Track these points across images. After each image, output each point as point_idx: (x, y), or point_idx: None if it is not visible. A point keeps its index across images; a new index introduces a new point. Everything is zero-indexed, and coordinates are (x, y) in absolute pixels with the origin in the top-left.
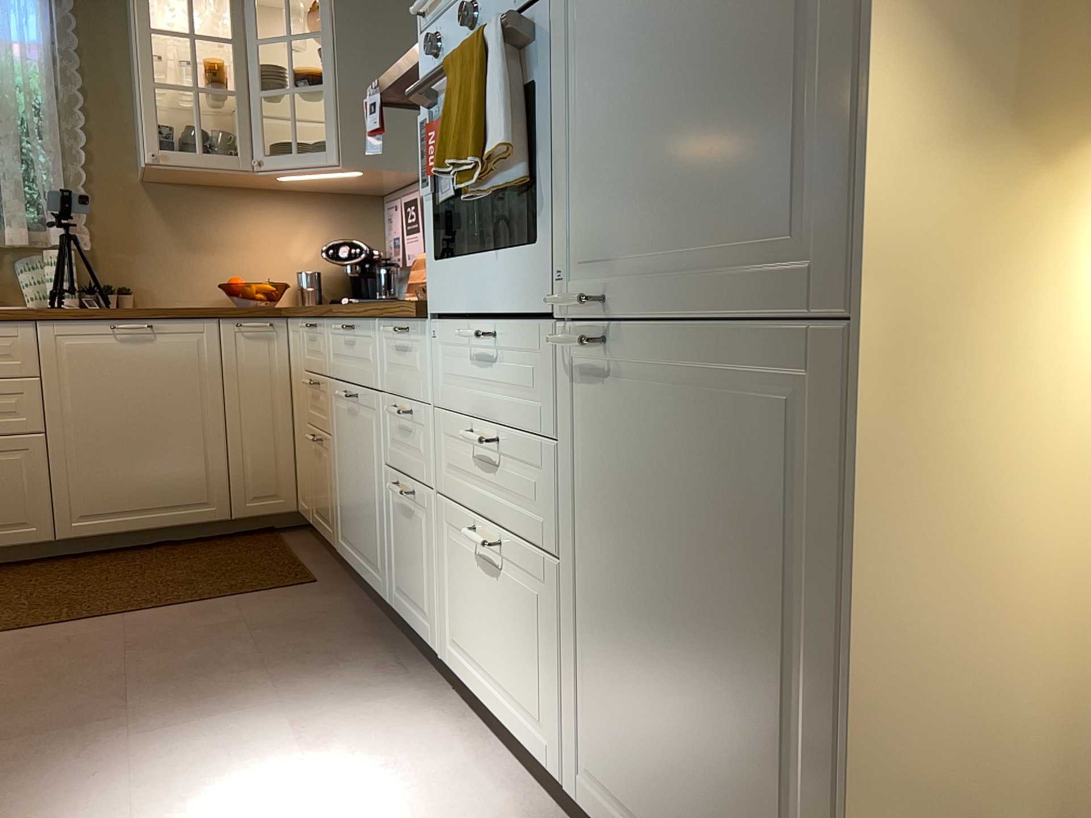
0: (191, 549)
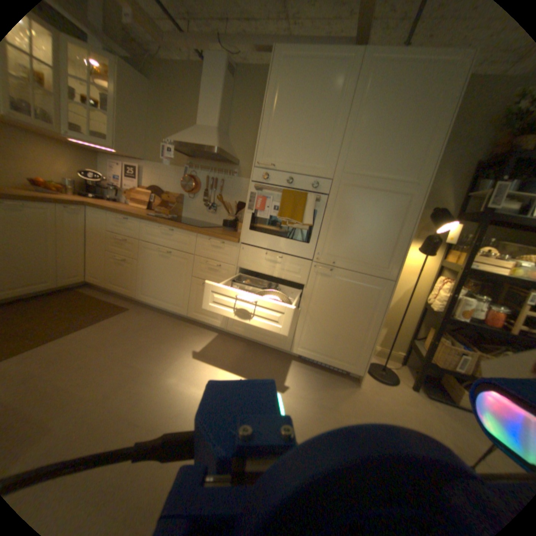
0: (39, 302)
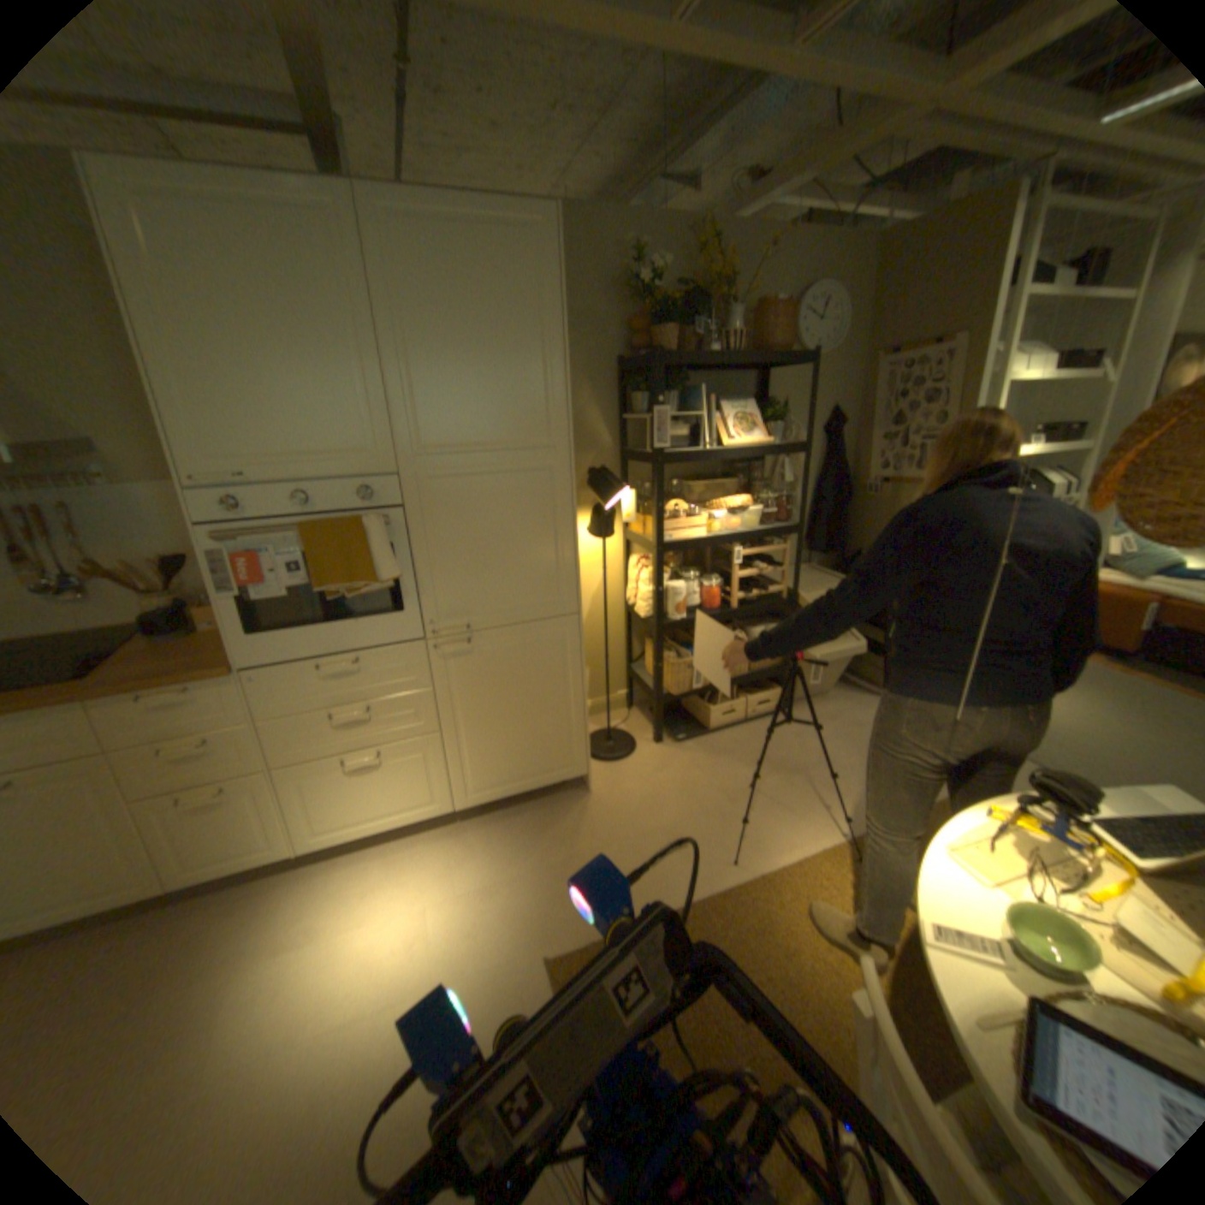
0: None
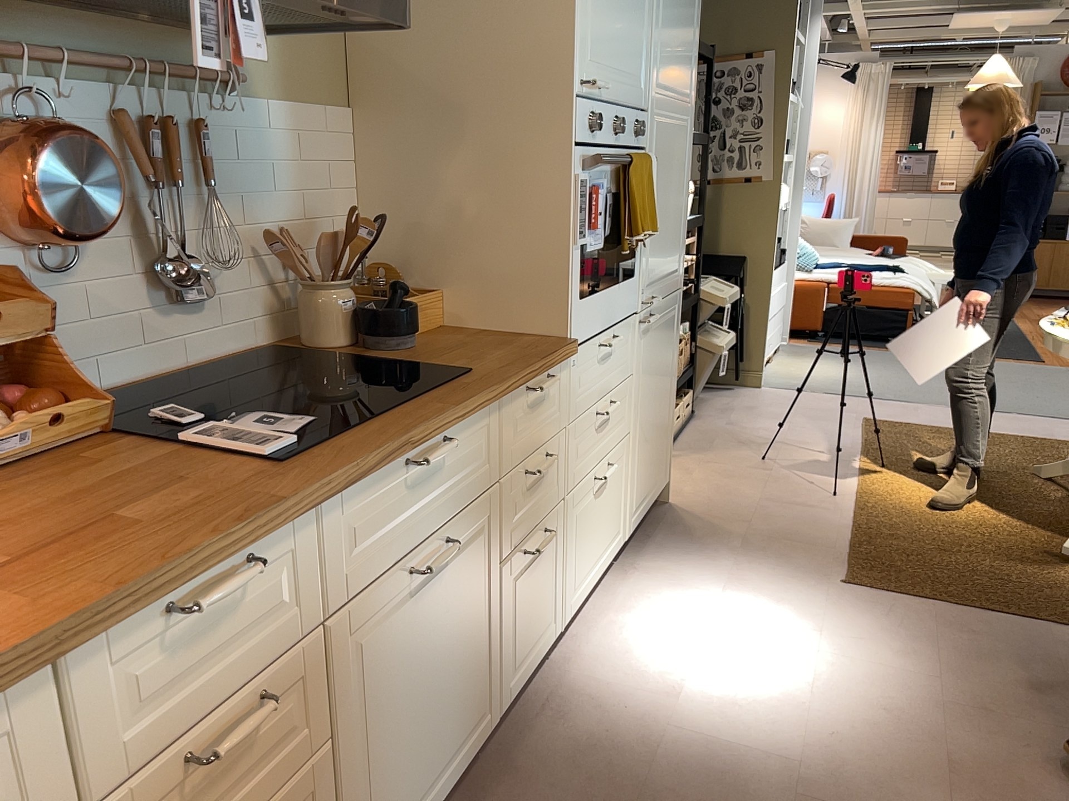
0: None
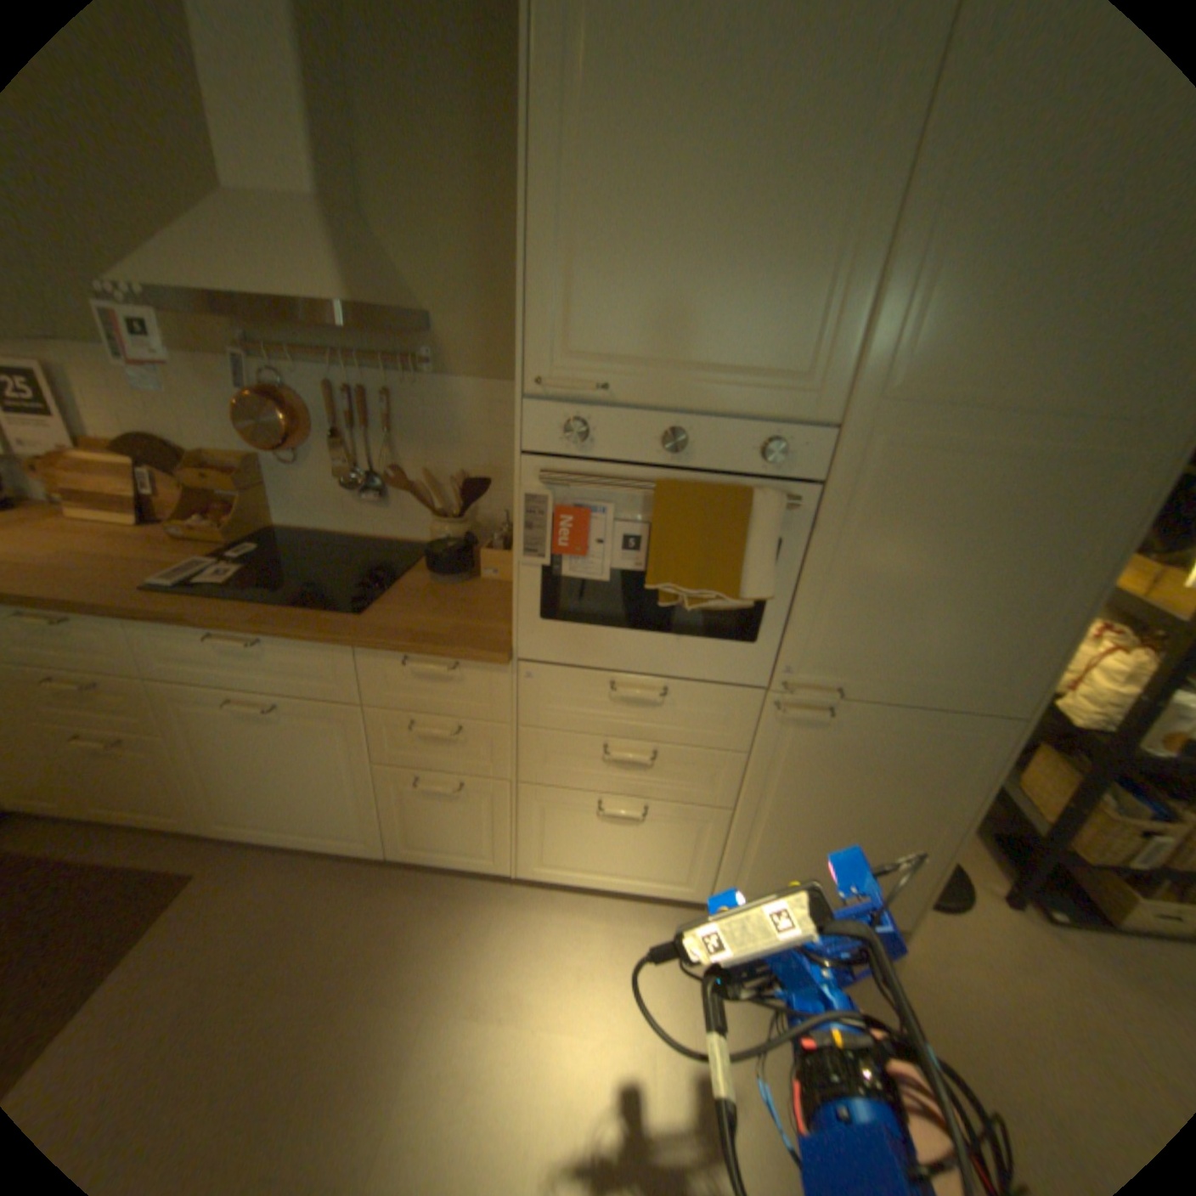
0: None
